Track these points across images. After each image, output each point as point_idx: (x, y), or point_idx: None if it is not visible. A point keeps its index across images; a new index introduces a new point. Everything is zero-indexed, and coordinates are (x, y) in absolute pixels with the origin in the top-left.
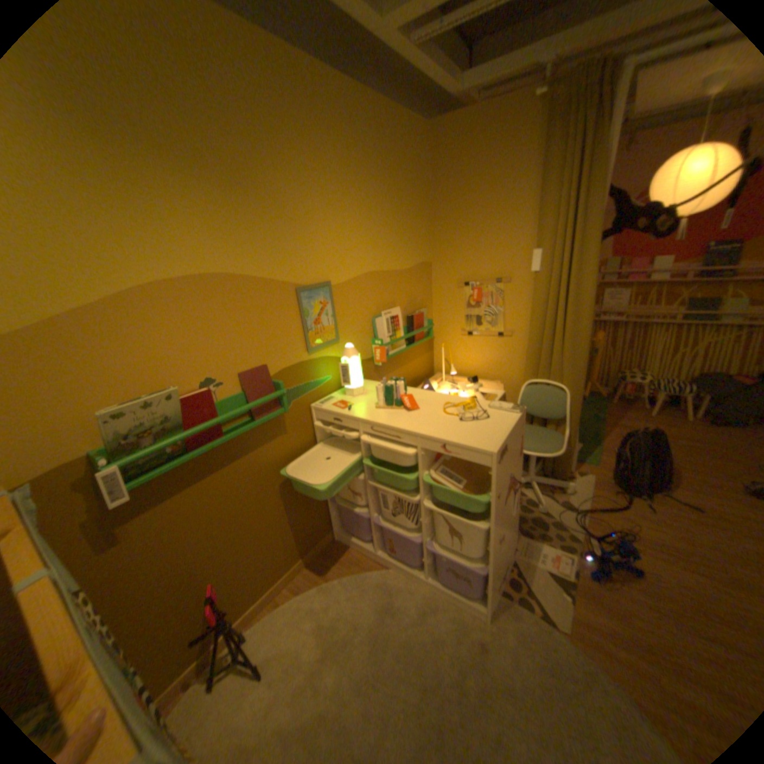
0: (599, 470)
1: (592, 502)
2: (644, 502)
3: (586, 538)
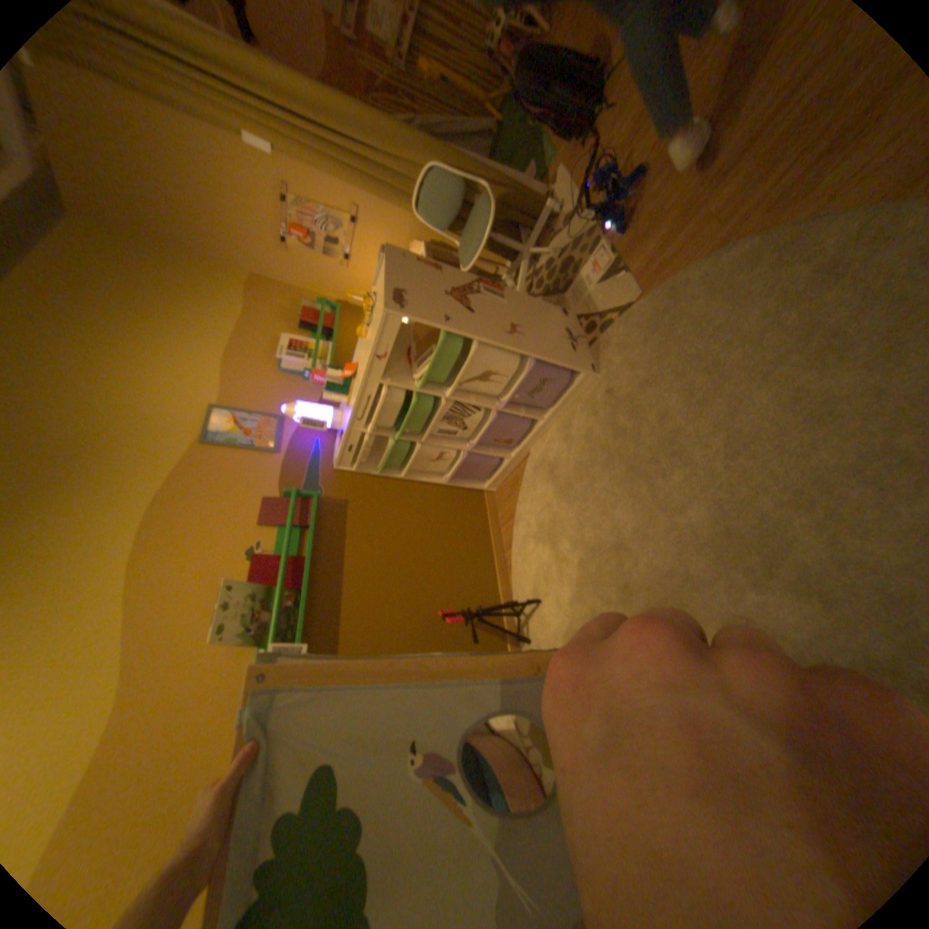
0: (560, 151)
1: (578, 182)
2: (603, 111)
3: (597, 214)
